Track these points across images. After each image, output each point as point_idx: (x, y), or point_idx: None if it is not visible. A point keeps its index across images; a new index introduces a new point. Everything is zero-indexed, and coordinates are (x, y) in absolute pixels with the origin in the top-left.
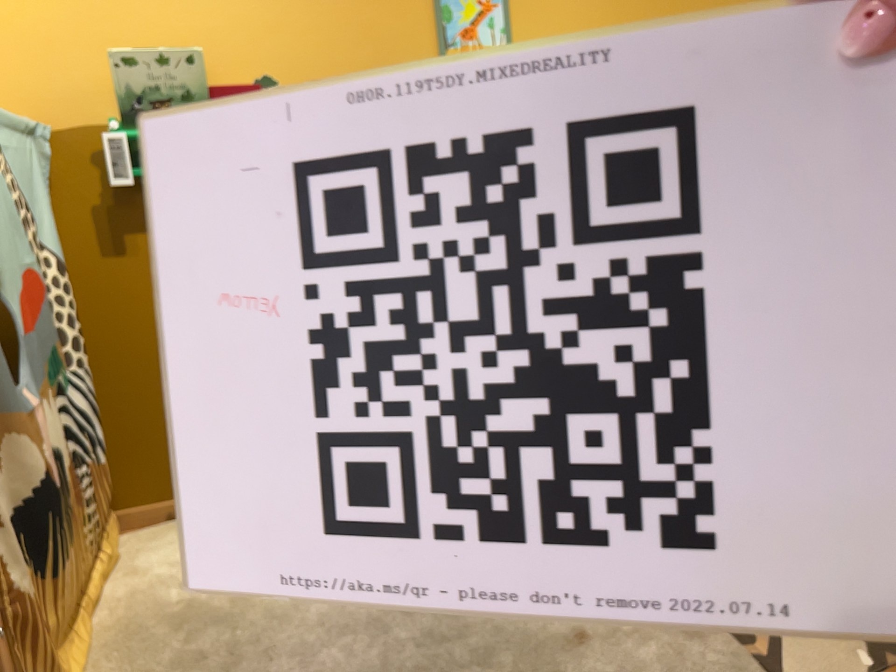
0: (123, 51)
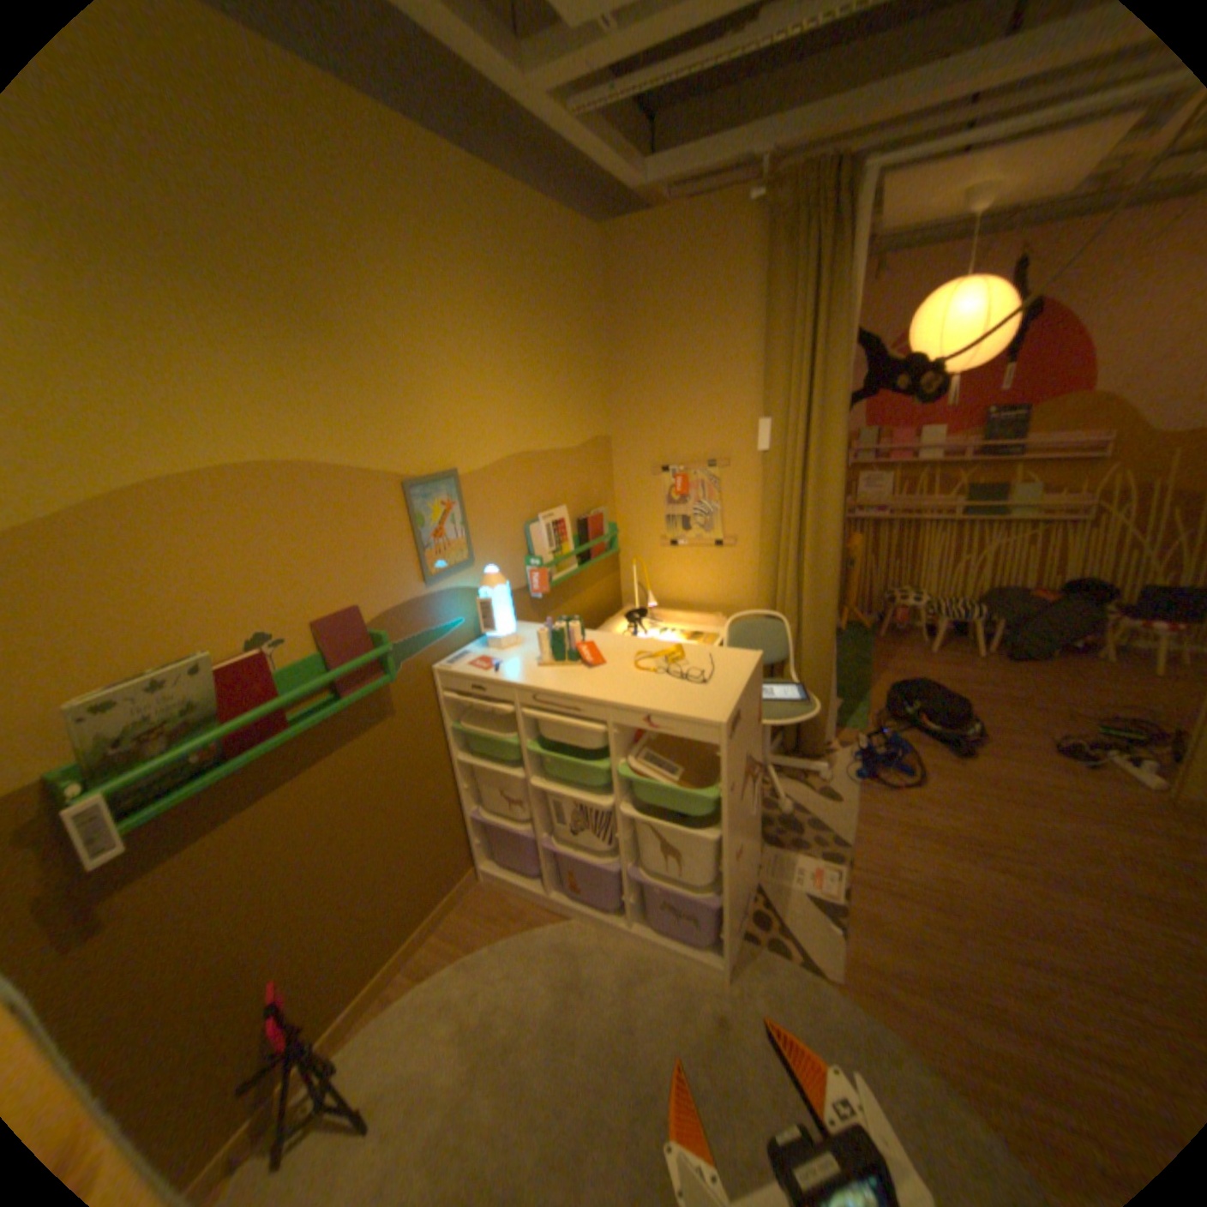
0: (95, 700)
